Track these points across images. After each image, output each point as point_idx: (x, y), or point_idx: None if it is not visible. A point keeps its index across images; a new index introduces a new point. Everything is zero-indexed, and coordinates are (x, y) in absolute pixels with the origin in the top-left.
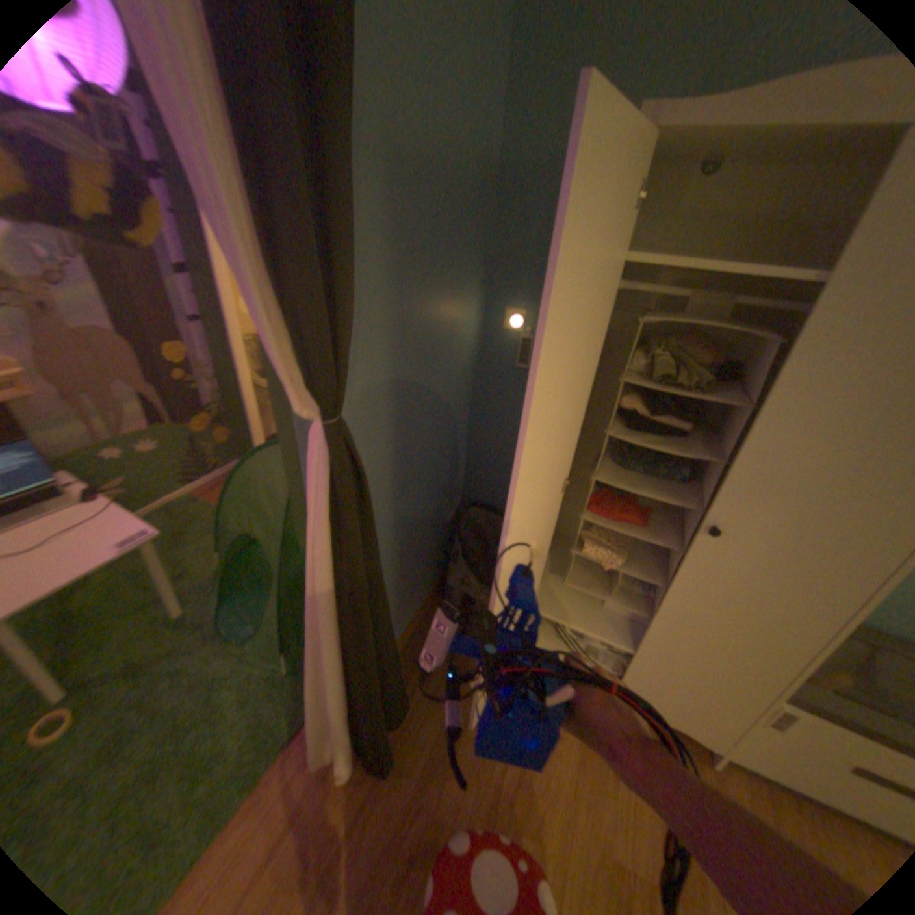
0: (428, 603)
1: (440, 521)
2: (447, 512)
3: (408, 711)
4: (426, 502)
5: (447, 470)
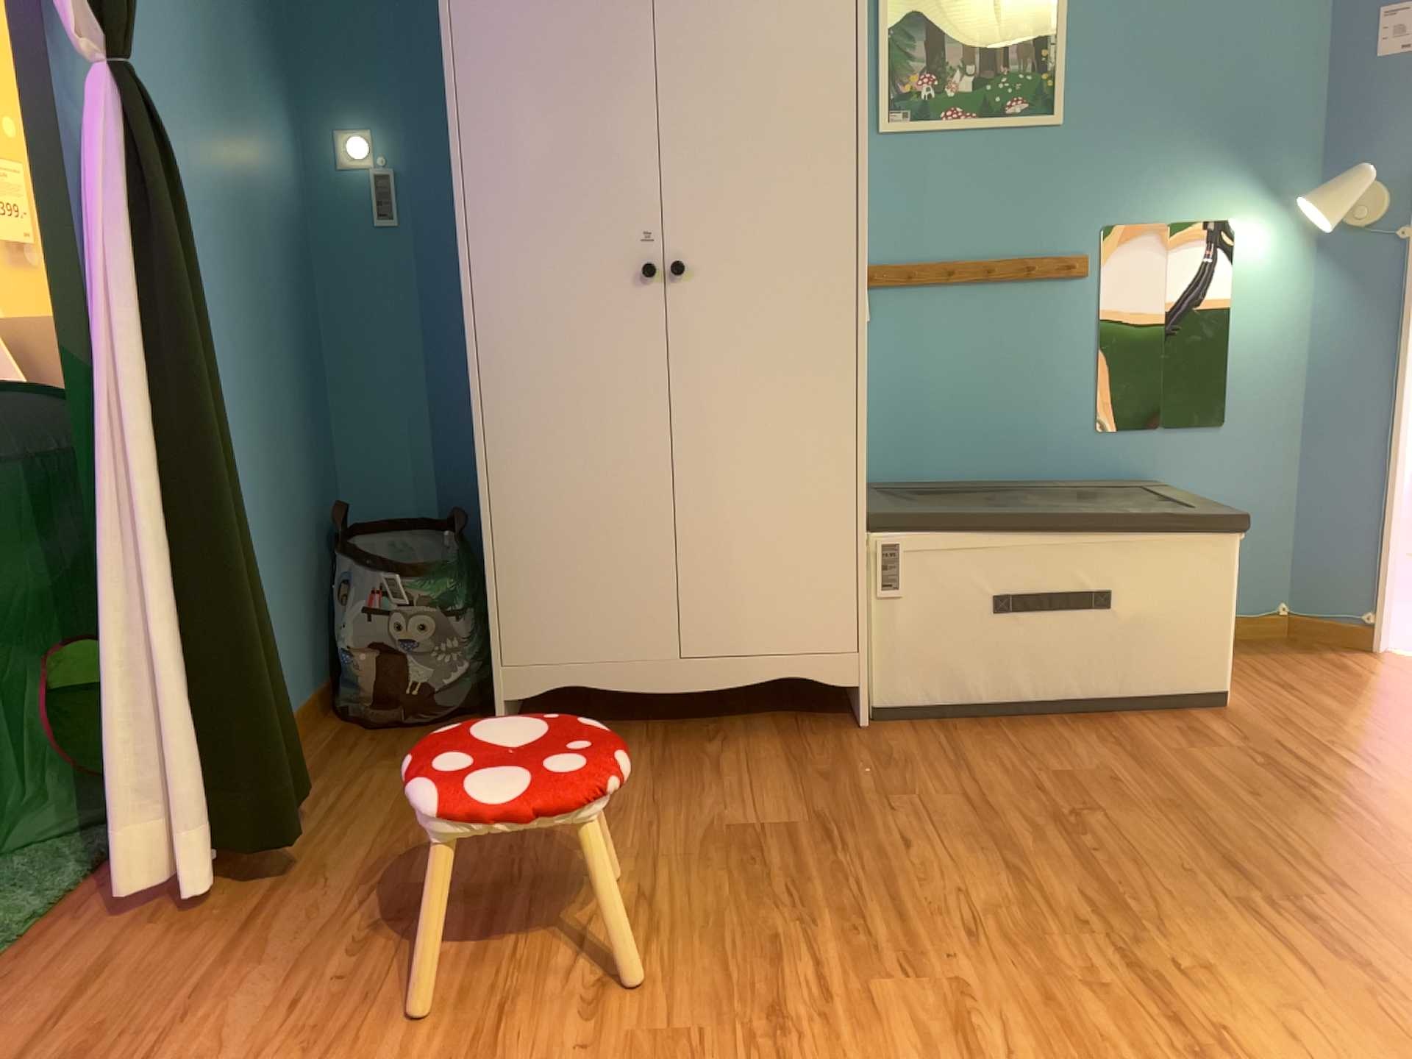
0: (307, 716)
1: (297, 521)
2: (309, 515)
3: (303, 788)
4: (260, 442)
5: (290, 410)
